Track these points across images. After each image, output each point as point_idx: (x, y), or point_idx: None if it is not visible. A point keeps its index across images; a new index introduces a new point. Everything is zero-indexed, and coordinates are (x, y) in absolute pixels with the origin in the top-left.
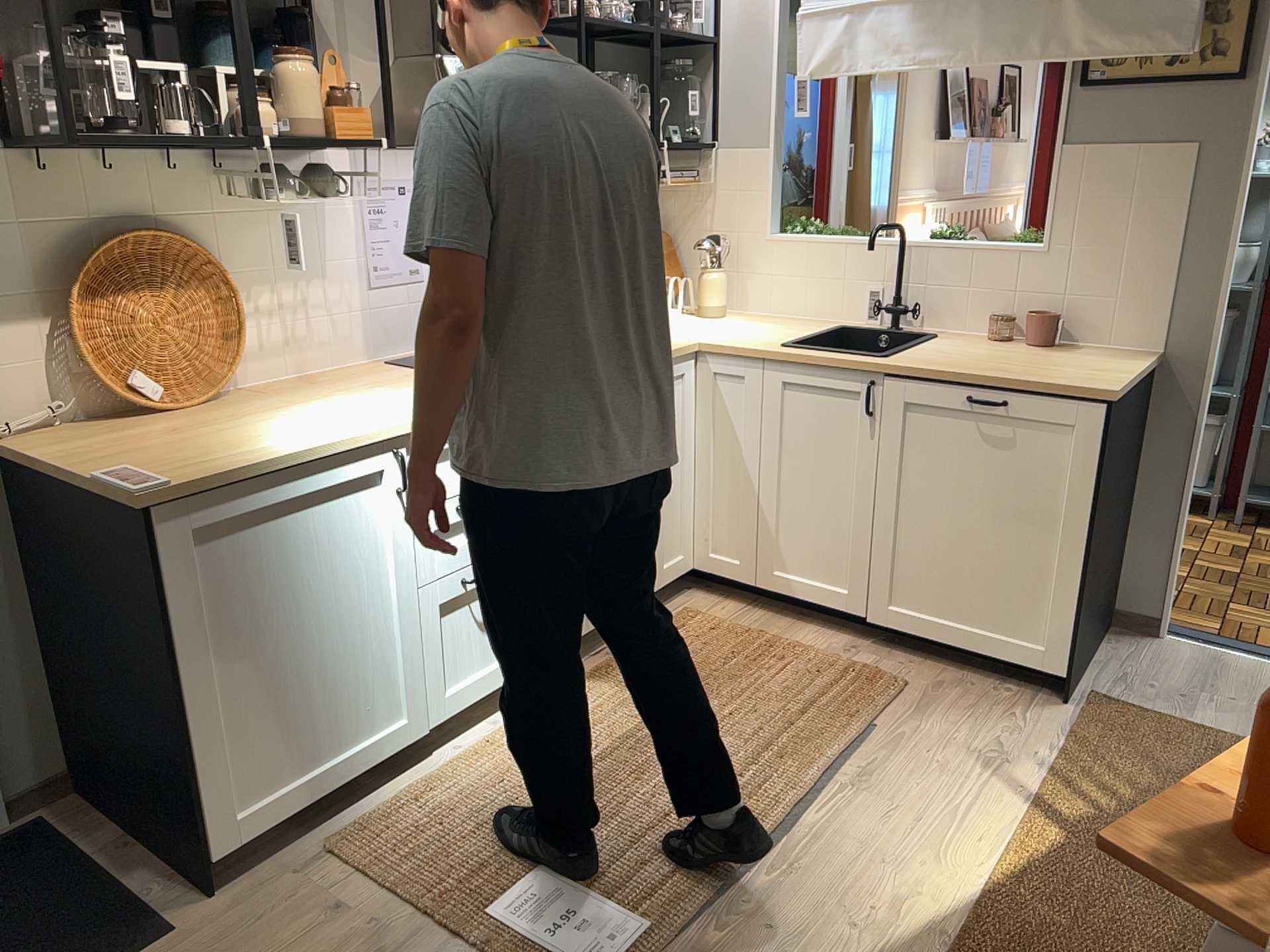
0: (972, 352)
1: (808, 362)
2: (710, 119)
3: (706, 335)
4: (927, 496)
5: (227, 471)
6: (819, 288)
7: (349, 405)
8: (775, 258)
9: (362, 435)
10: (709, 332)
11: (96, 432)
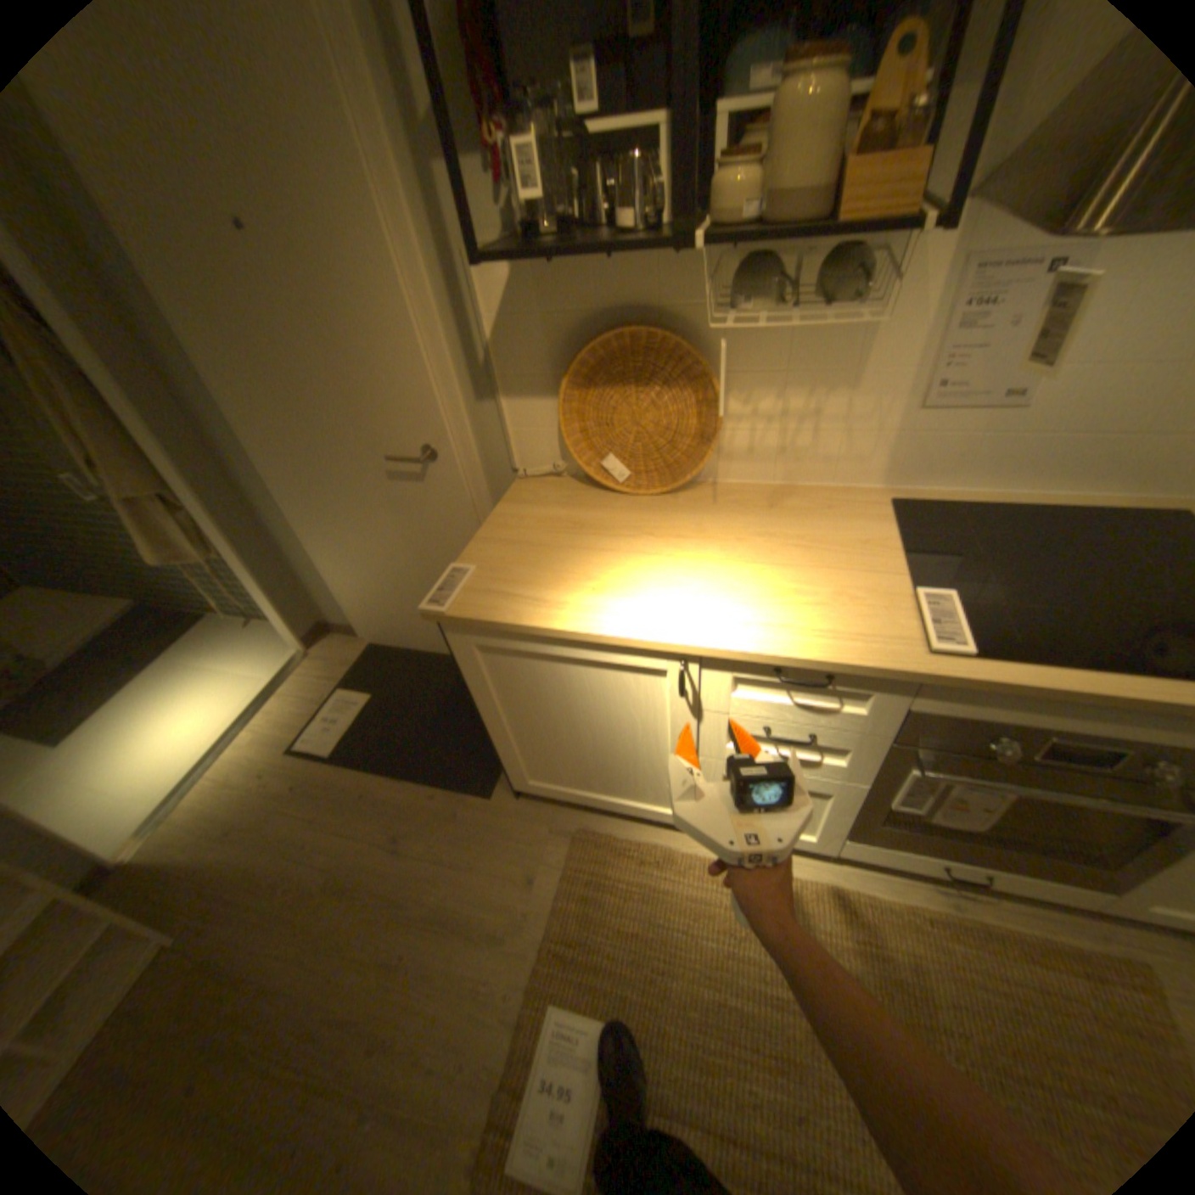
0: None
1: None
2: None
3: None
4: None
5: (495, 618)
6: None
7: (728, 566)
8: None
9: (639, 637)
10: None
11: (559, 497)
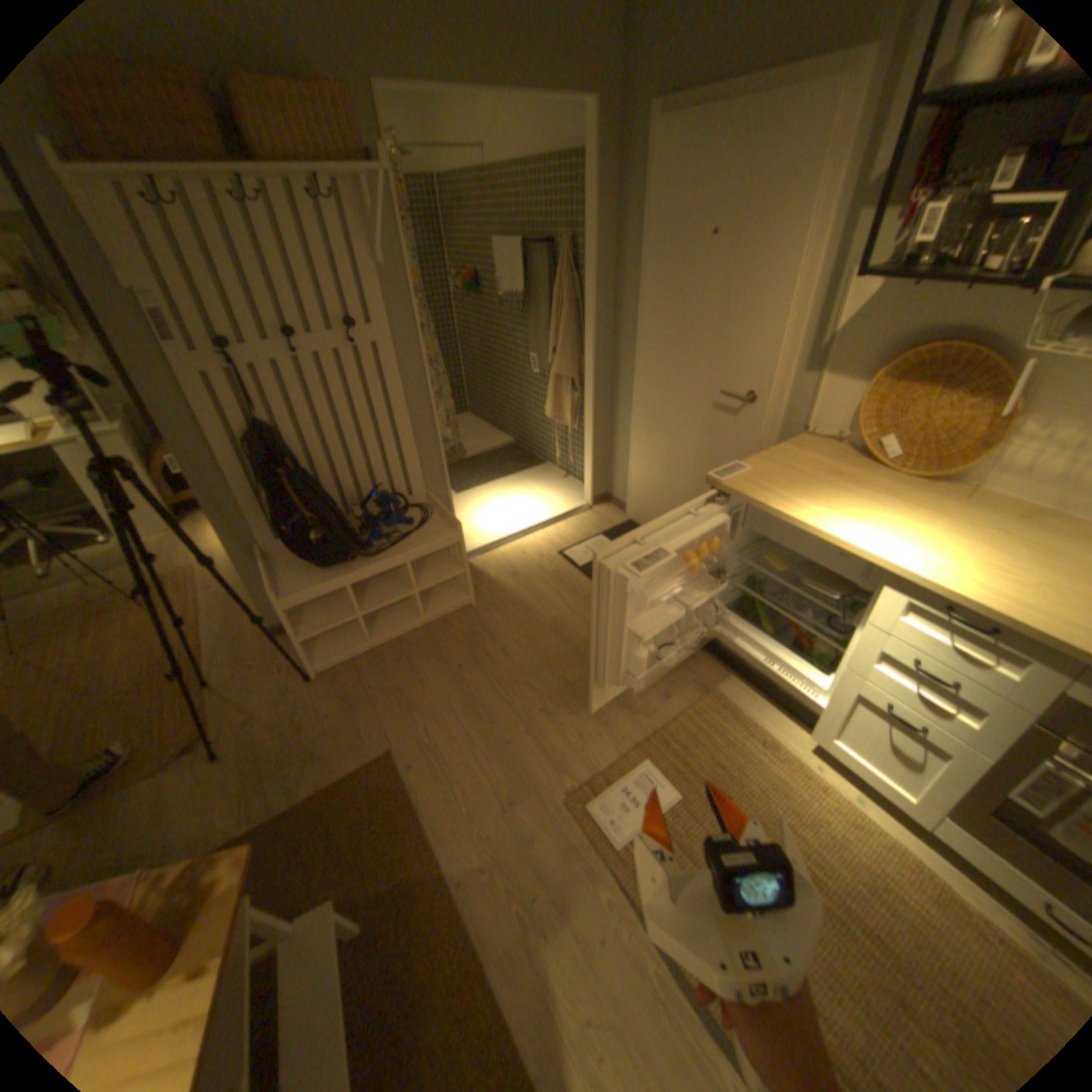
0: None
1: None
2: None
3: None
4: None
5: (751, 496)
6: None
7: (950, 535)
8: None
9: (847, 541)
10: None
11: (831, 453)
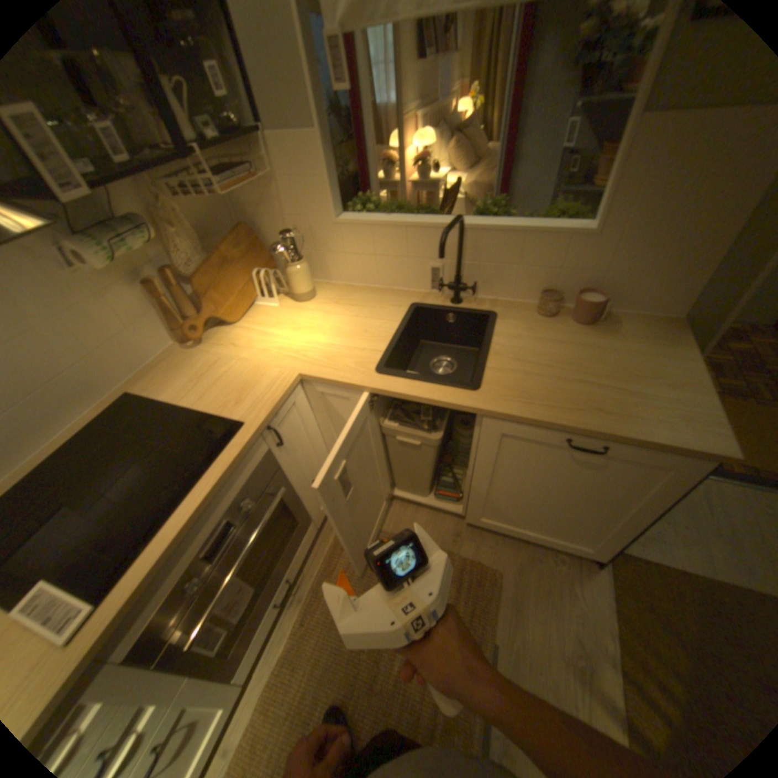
0: (540, 352)
1: (404, 396)
2: (244, 92)
3: (303, 351)
4: (513, 480)
5: None
6: (386, 263)
7: None
8: (343, 239)
9: None
10: (305, 340)
11: None
